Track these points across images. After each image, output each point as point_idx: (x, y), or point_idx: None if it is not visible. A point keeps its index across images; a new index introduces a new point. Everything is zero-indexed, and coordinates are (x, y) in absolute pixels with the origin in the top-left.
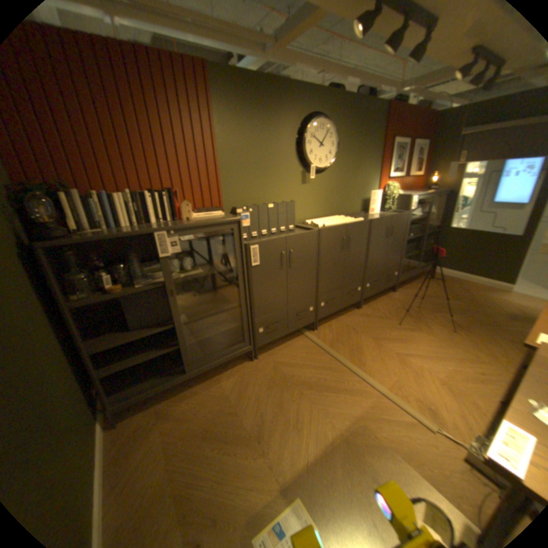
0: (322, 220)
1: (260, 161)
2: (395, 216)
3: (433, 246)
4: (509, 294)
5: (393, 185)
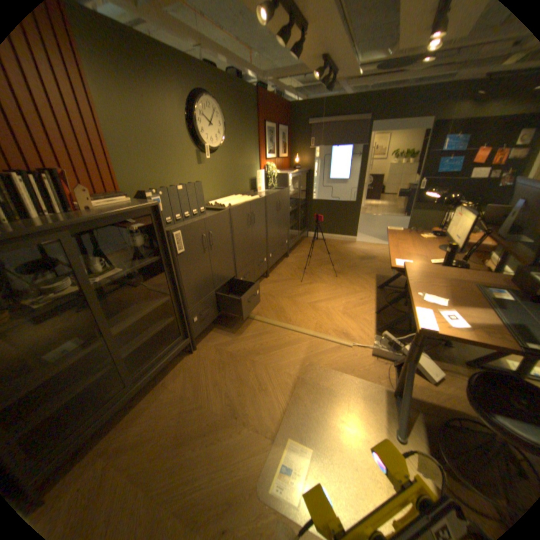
0: (224, 200)
1: (152, 137)
2: (280, 193)
3: (303, 216)
4: (354, 243)
5: (270, 165)
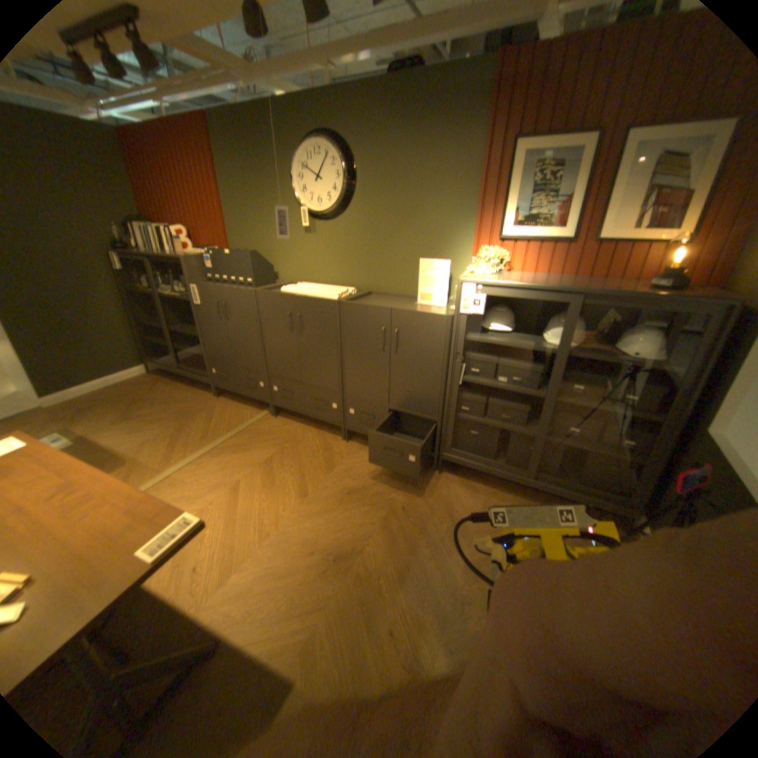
0: (313, 286)
1: (259, 203)
2: (405, 313)
3: (639, 458)
4: None
5: (487, 252)
